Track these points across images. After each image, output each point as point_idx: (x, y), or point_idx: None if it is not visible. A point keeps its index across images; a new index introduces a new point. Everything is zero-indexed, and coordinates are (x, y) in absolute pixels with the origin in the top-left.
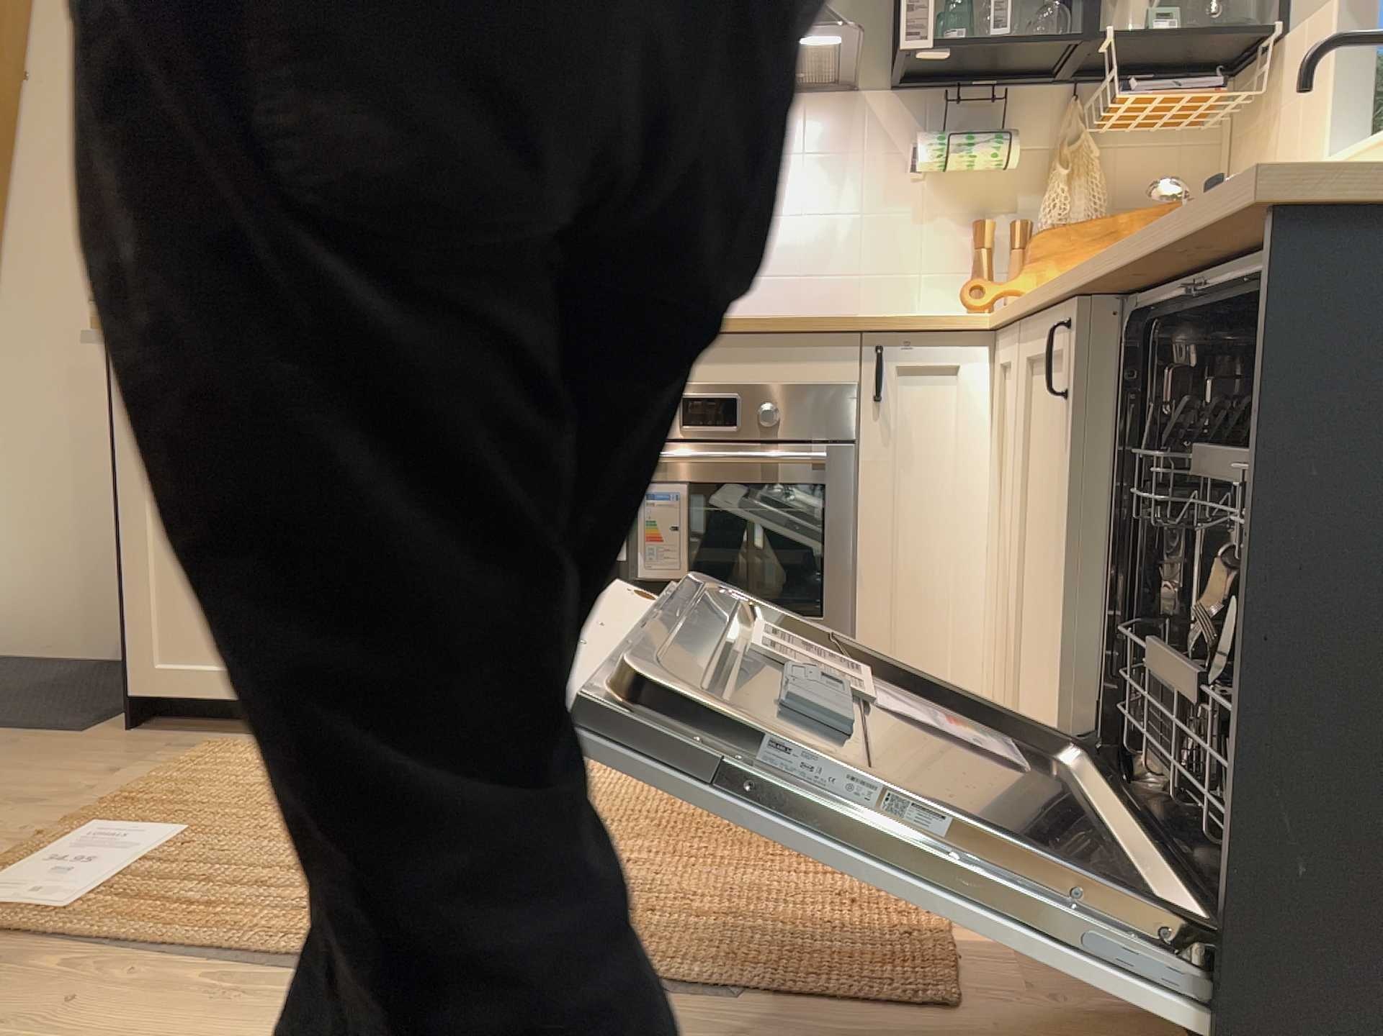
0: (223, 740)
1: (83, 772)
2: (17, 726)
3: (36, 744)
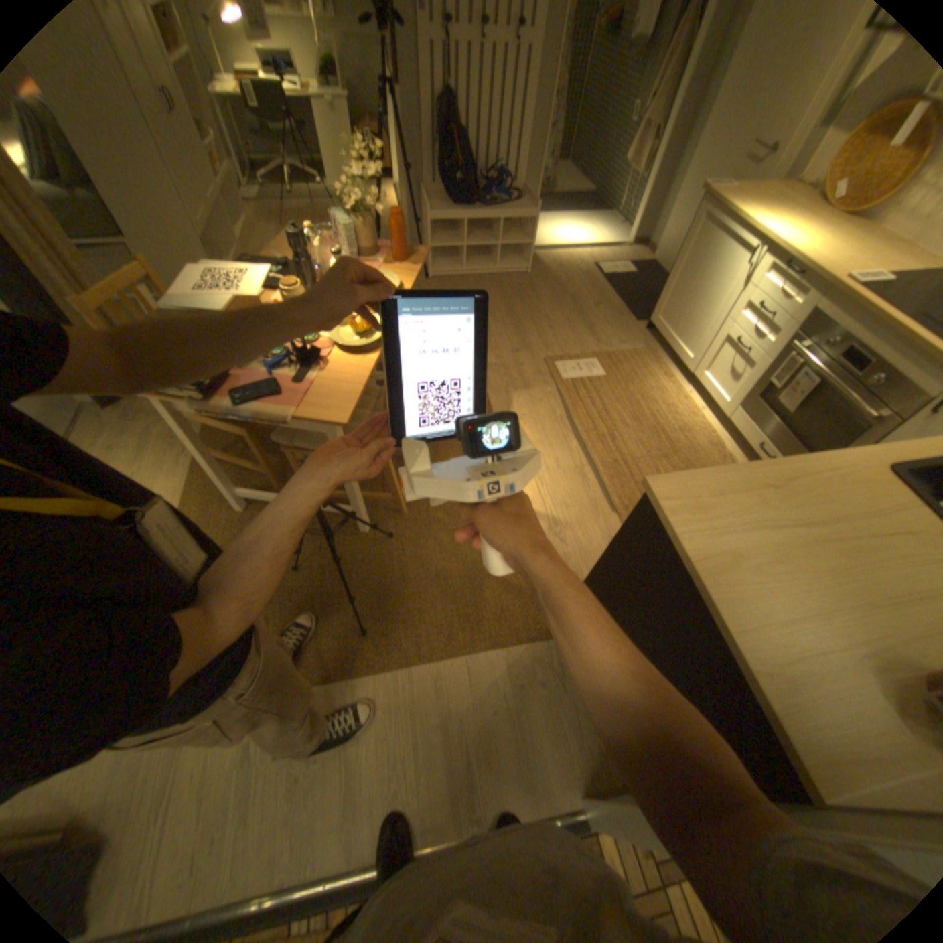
0: (654, 351)
1: (618, 338)
2: (628, 309)
3: (623, 319)
